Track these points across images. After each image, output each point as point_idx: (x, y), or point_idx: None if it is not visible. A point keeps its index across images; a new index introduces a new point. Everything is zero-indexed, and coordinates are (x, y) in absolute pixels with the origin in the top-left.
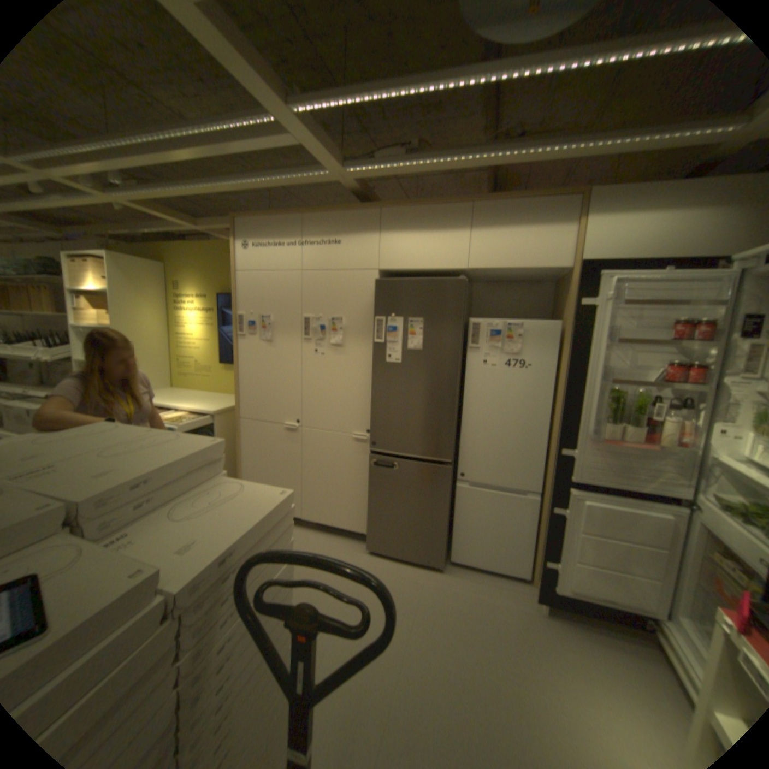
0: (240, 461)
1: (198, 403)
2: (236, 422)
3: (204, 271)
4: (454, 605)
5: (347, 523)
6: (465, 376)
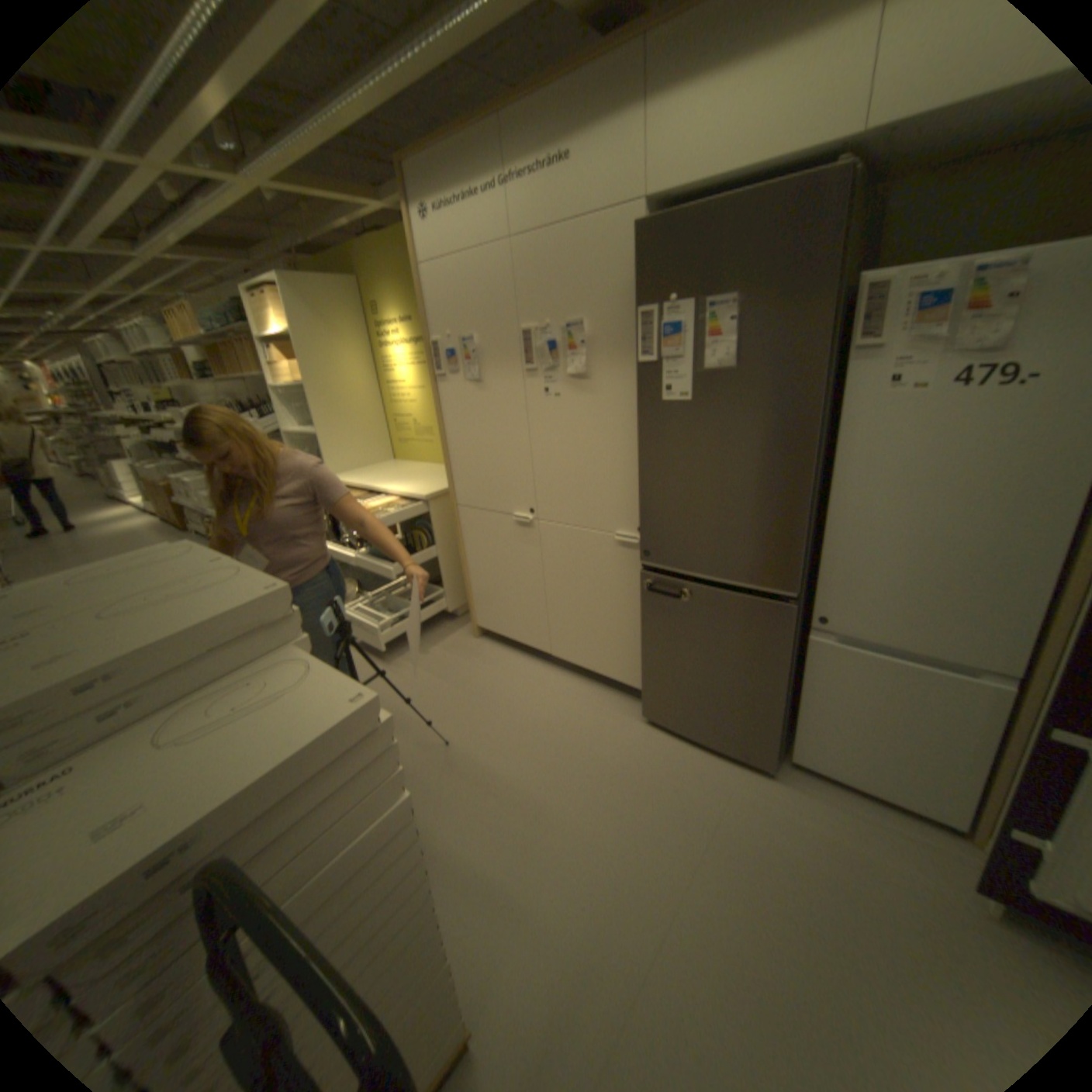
0: (467, 567)
1: (413, 483)
2: (454, 511)
3: (403, 278)
4: (786, 843)
5: (615, 670)
6: (844, 414)
